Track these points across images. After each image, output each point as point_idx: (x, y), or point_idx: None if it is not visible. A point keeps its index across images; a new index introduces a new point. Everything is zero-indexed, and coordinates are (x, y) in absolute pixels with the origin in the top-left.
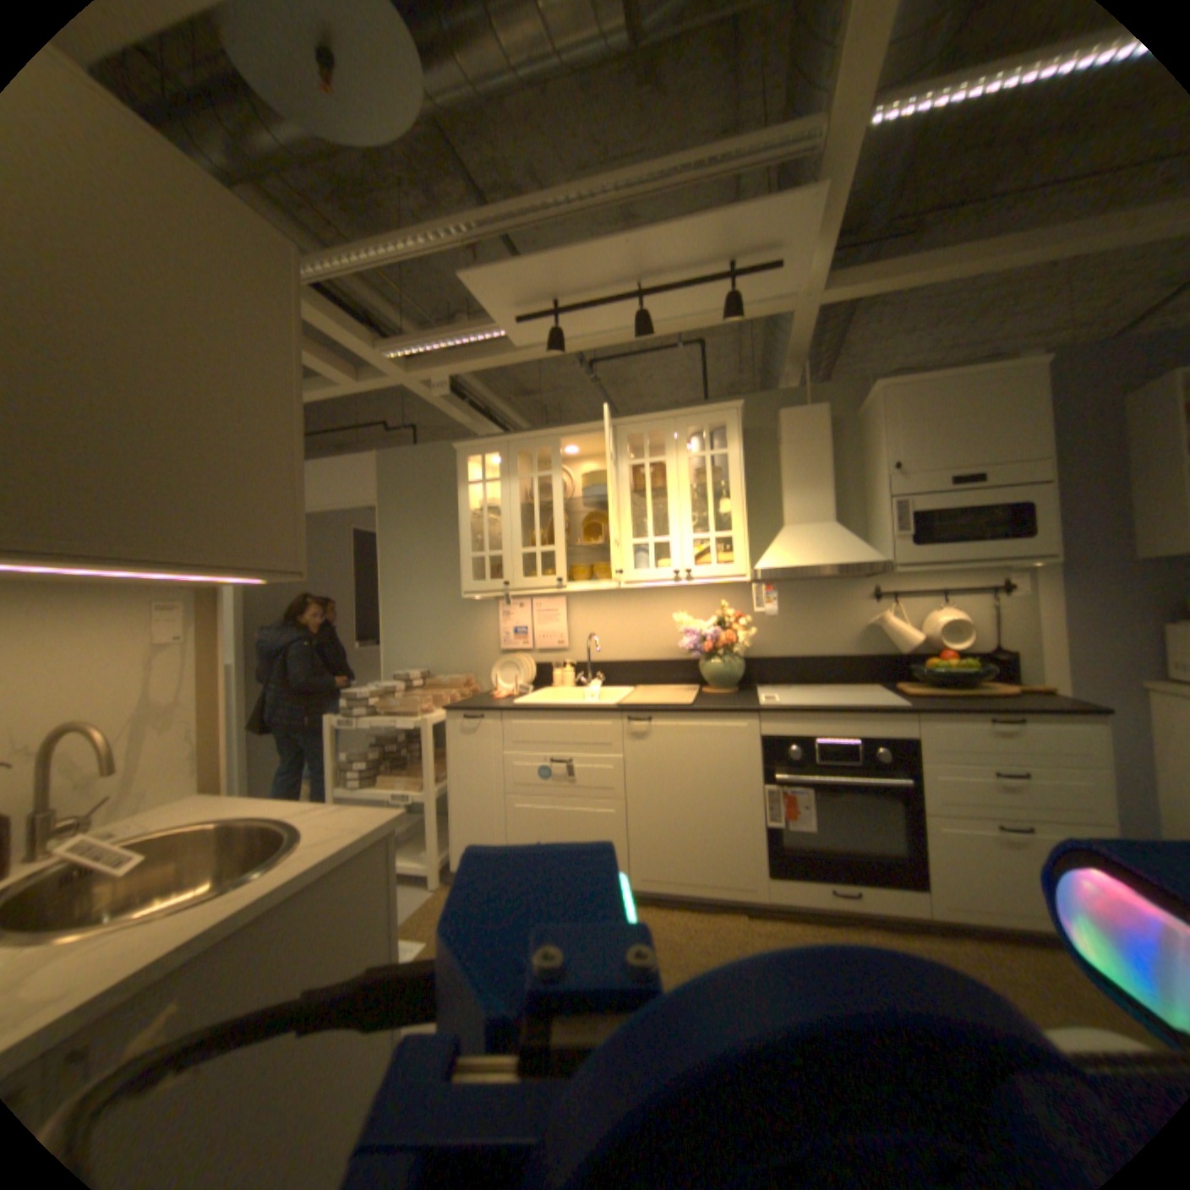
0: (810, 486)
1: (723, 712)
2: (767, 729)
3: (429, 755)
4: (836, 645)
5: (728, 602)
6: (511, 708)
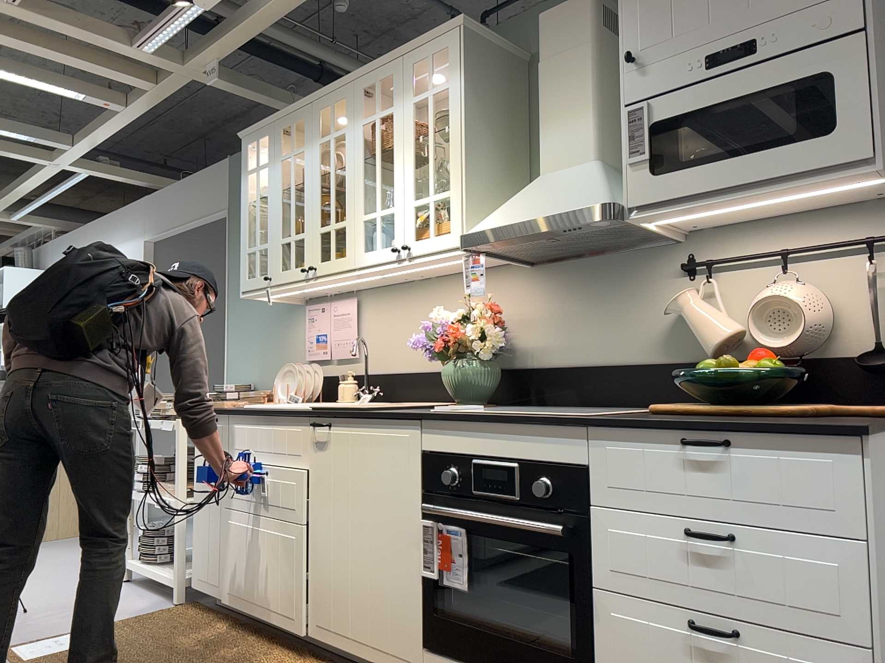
0: (568, 115)
1: (387, 418)
2: (429, 443)
3: (181, 459)
4: (635, 348)
5: (510, 293)
6: (233, 411)
